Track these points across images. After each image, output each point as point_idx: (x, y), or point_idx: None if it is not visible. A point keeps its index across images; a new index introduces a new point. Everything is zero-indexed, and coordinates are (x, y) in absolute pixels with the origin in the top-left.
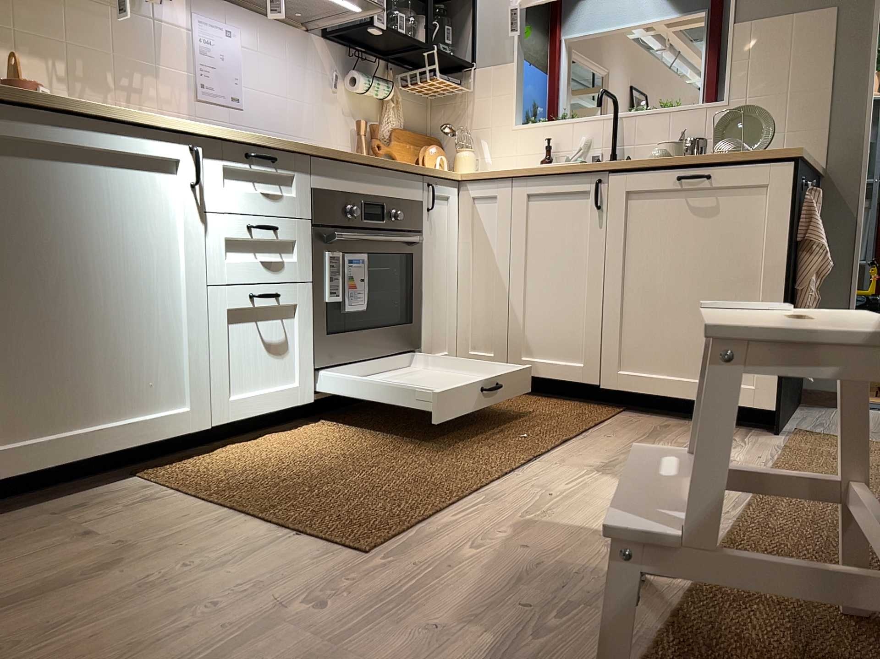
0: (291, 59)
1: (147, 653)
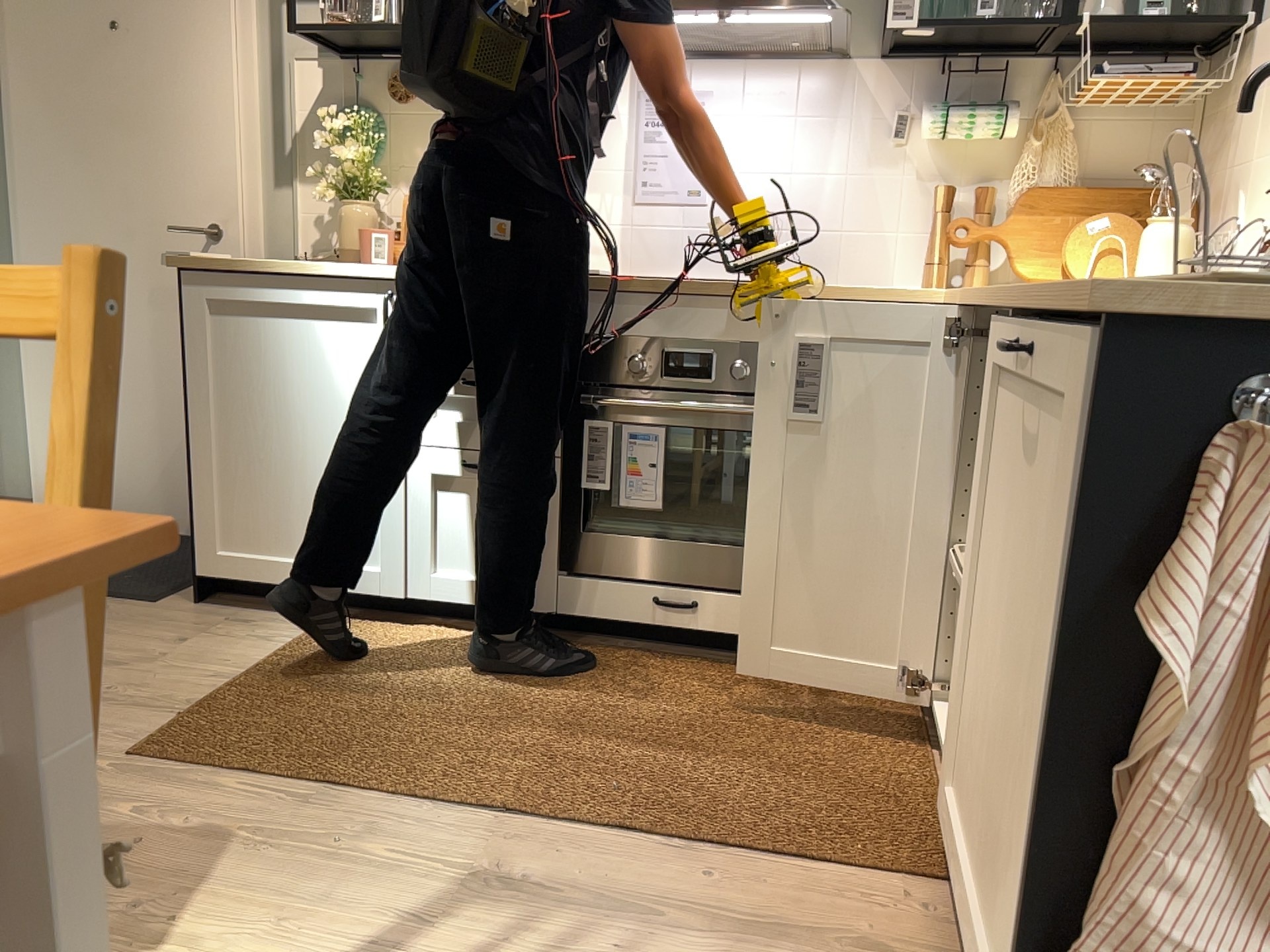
0: (802, 111)
1: None
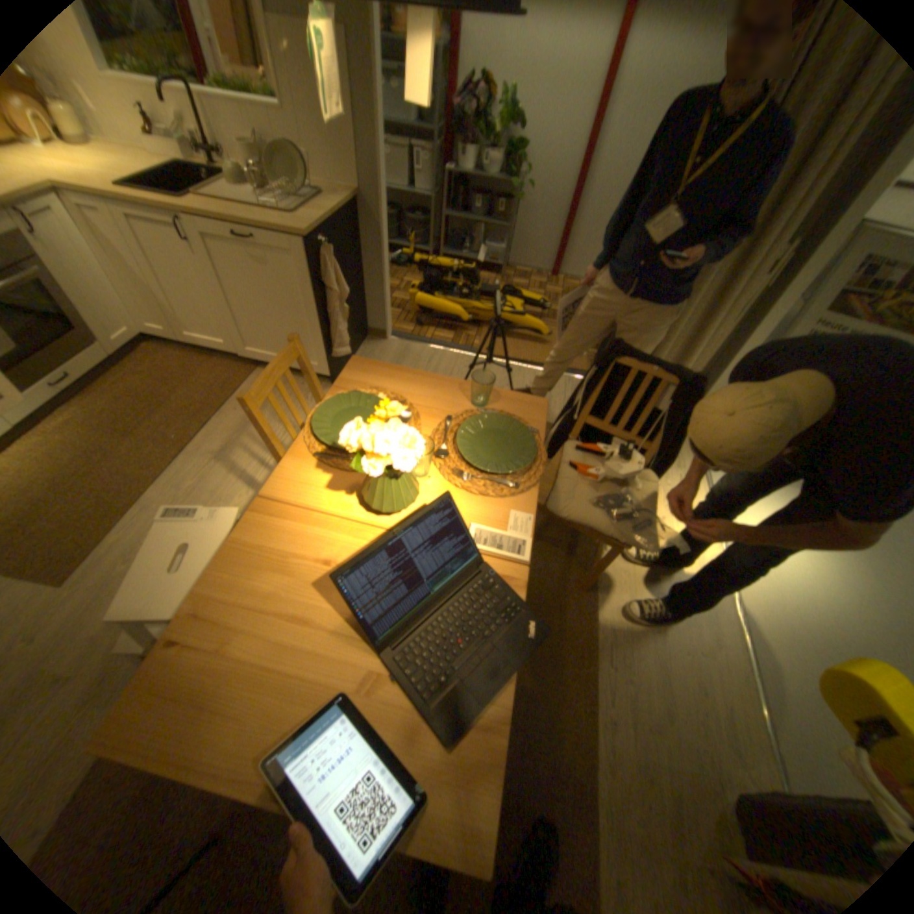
0: None
1: None
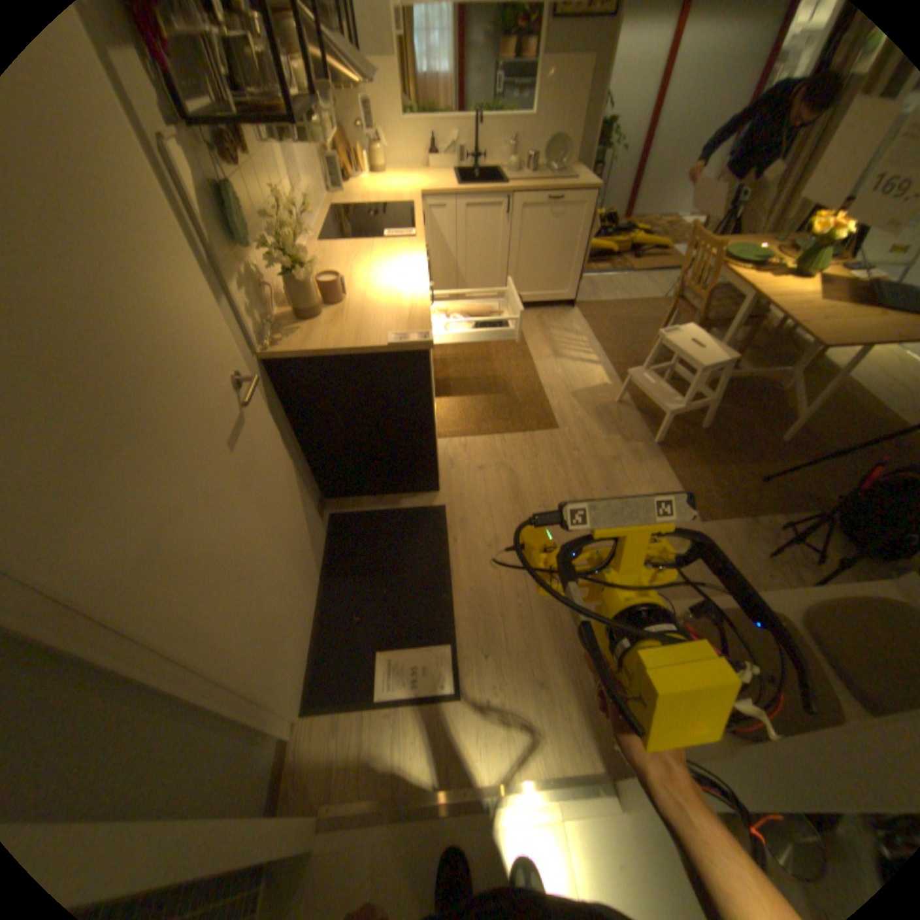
0: None
1: (566, 481)
